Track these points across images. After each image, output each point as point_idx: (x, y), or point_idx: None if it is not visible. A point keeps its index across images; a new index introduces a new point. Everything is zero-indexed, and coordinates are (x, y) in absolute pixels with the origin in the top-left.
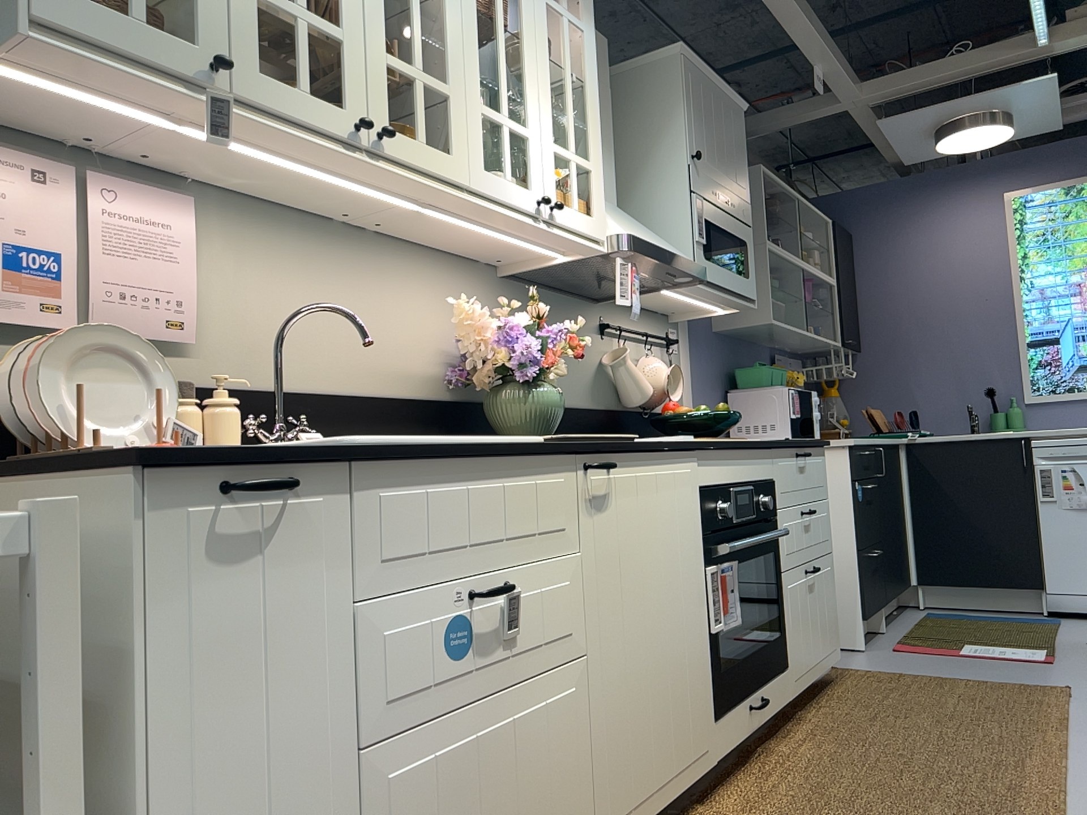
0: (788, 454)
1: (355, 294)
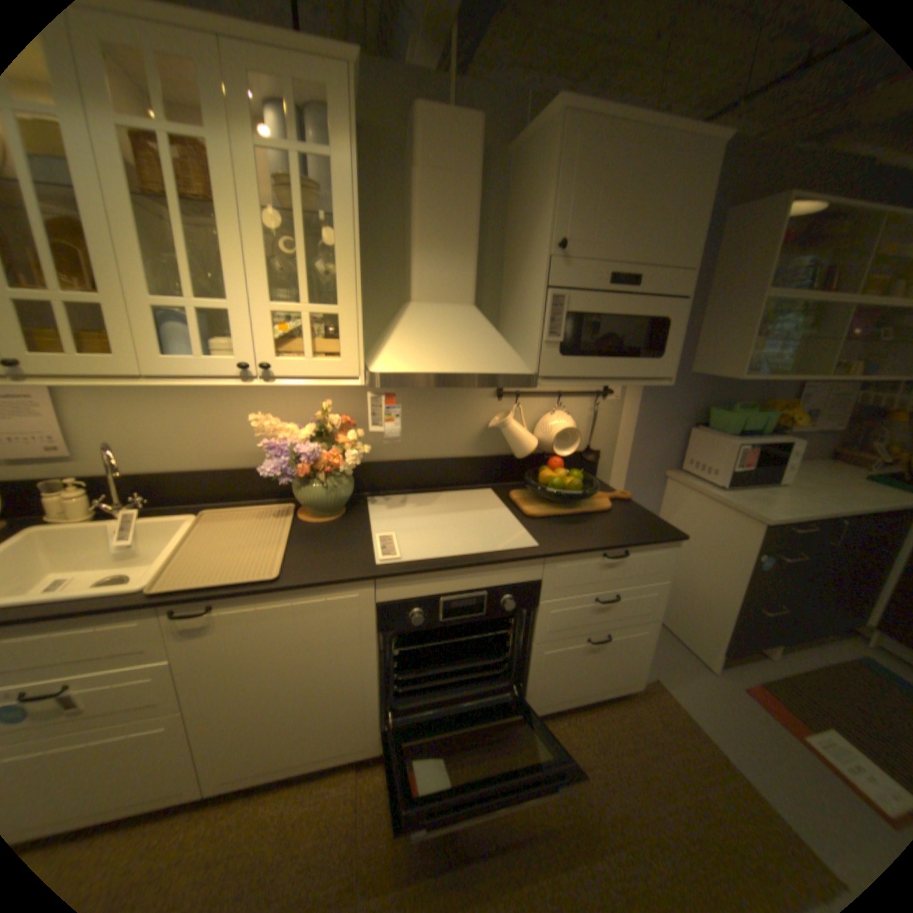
0: (580, 557)
1: (202, 408)
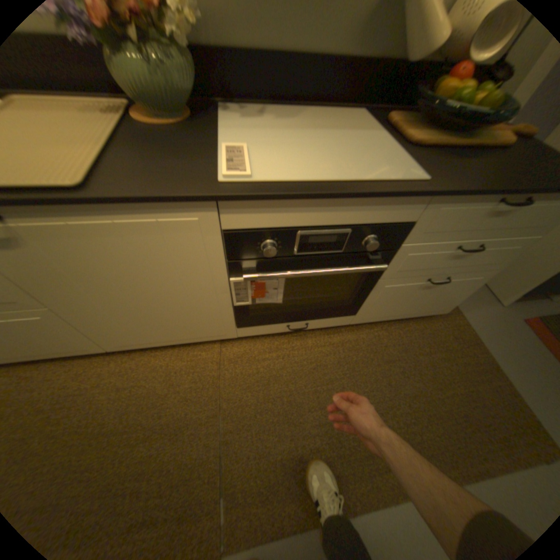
0: (474, 199)
1: None
